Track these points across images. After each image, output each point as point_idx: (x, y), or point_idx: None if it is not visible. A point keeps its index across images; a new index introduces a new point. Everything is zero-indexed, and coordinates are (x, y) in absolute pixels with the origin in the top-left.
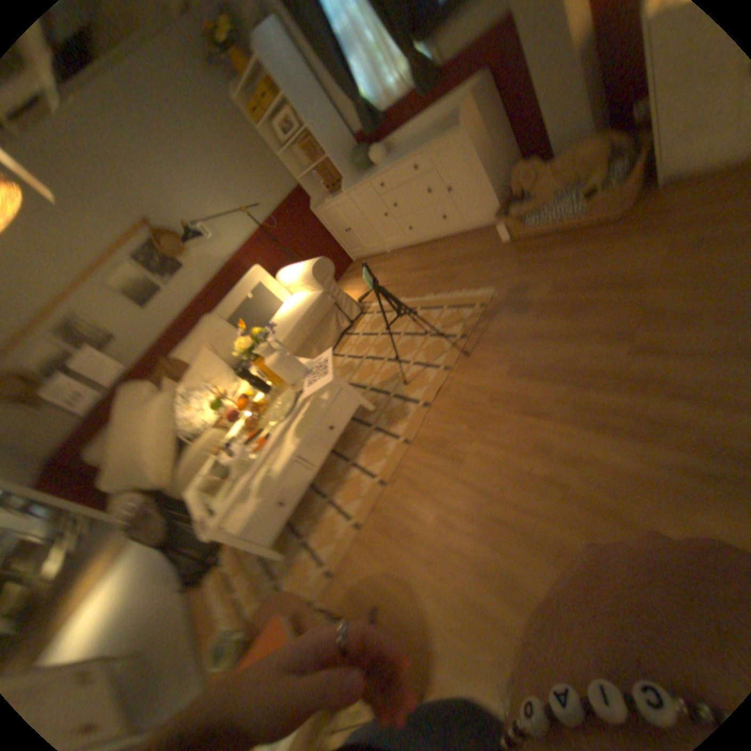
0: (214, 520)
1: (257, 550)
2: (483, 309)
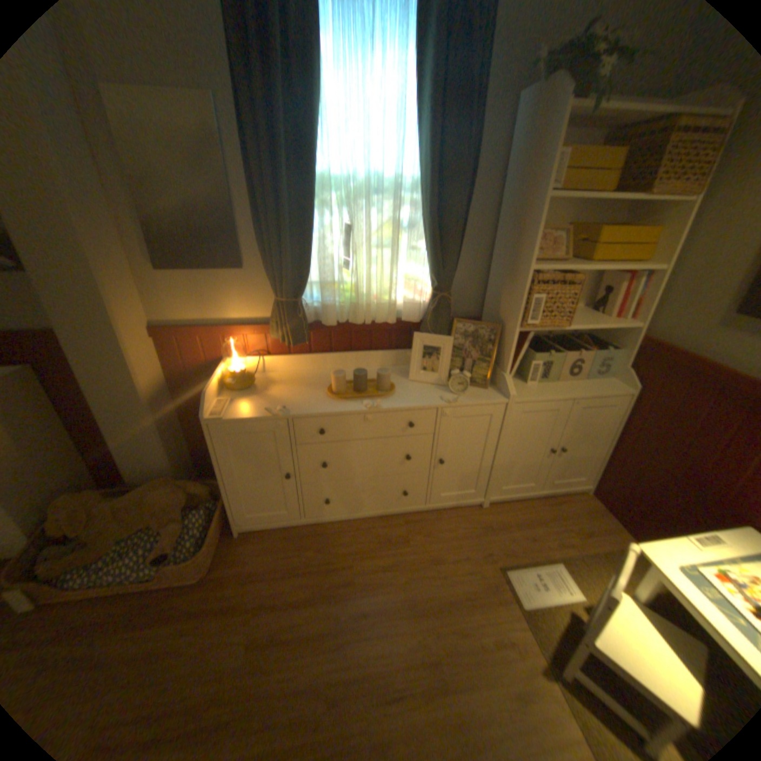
0: None
1: None
2: None
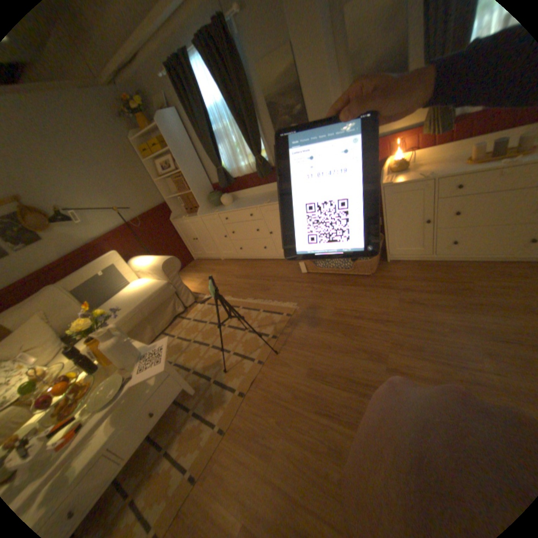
0: None
1: None
2: (288, 319)
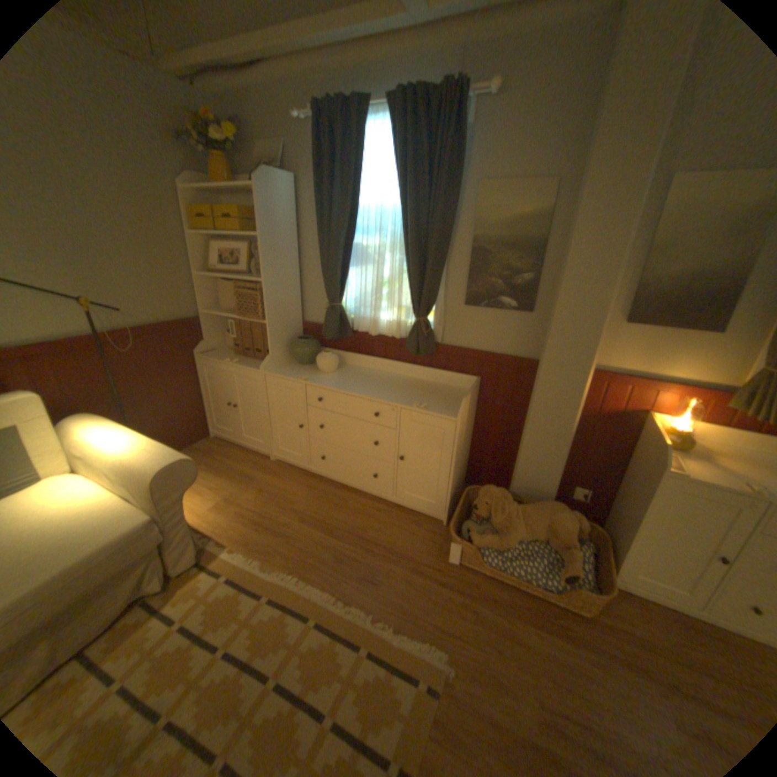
0: None
1: None
2: (435, 714)
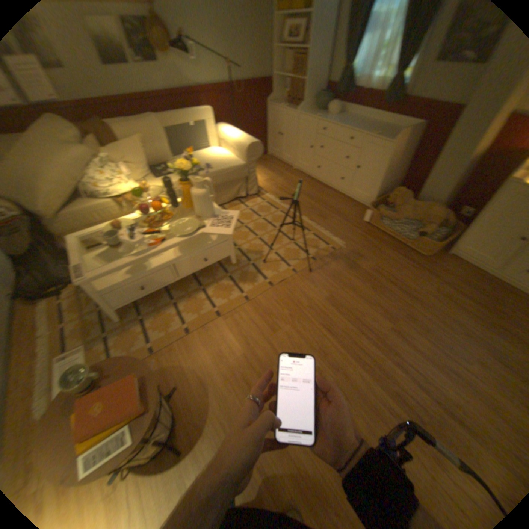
0: (84, 274)
1: (102, 310)
2: (331, 253)
